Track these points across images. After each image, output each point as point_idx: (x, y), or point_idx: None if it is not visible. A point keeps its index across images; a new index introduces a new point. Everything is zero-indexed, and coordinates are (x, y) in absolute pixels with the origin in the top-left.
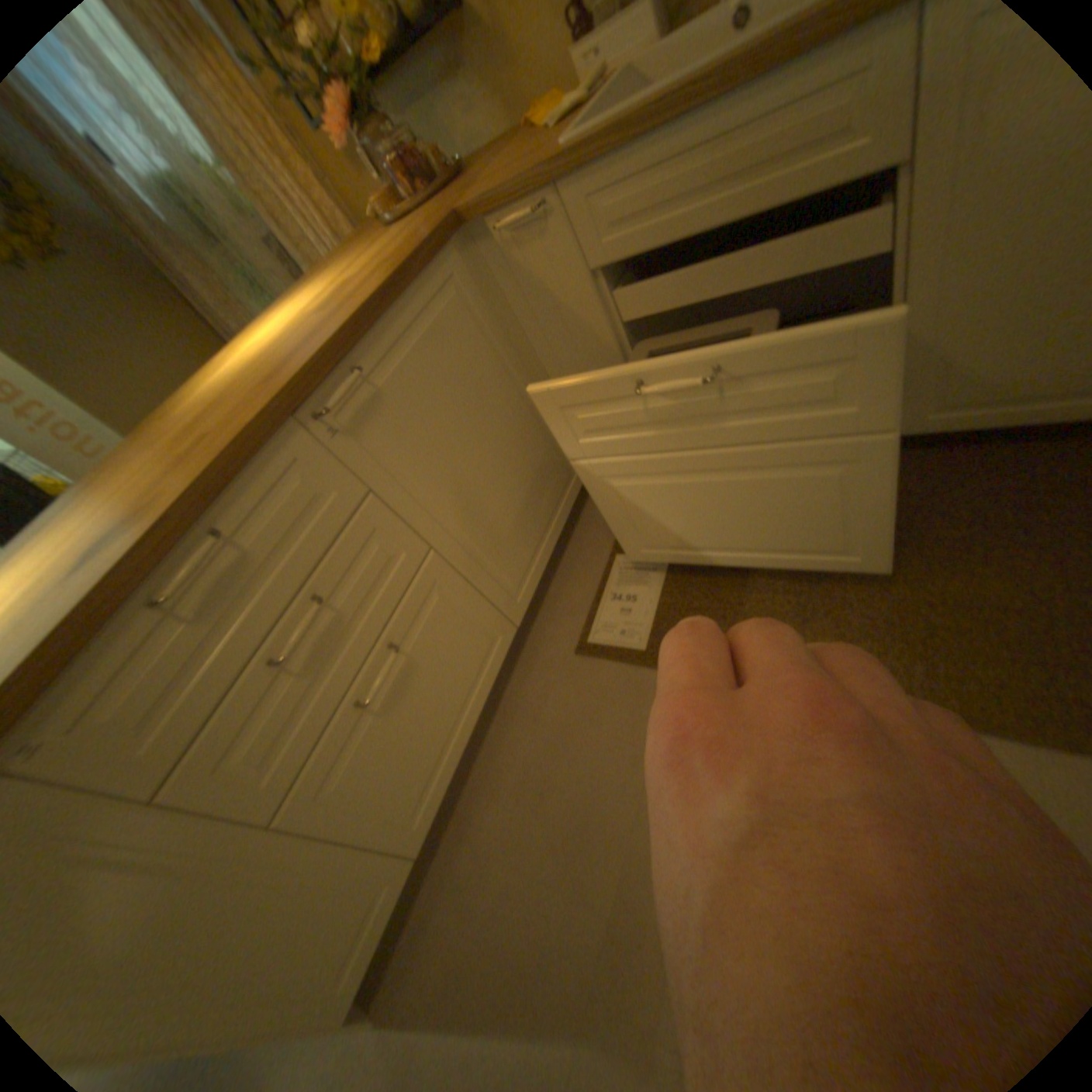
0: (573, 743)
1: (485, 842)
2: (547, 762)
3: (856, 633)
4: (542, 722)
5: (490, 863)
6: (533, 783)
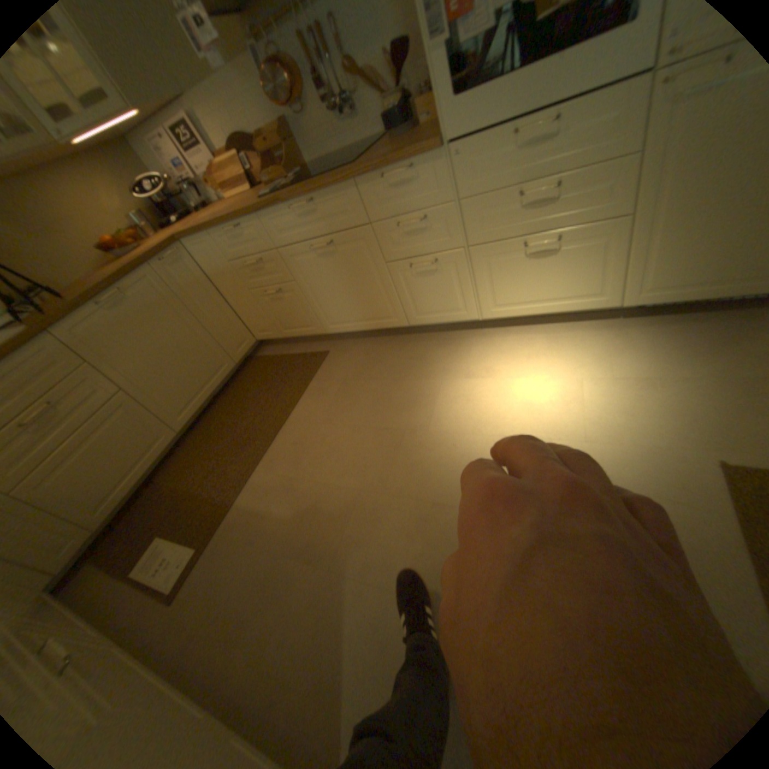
0: (219, 600)
1: (248, 678)
2: (221, 622)
3: (238, 458)
4: (196, 632)
5: (261, 668)
6: (229, 633)
